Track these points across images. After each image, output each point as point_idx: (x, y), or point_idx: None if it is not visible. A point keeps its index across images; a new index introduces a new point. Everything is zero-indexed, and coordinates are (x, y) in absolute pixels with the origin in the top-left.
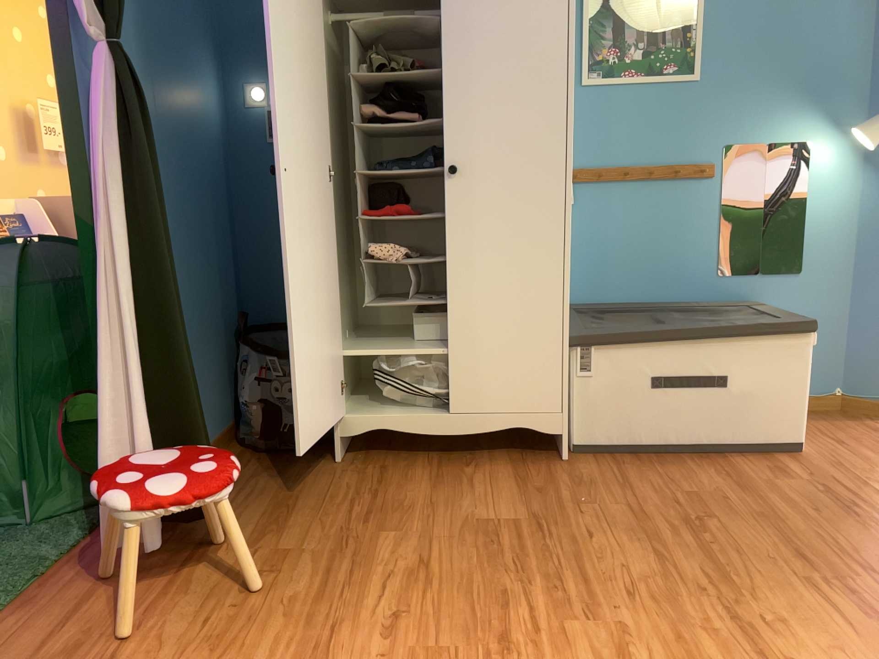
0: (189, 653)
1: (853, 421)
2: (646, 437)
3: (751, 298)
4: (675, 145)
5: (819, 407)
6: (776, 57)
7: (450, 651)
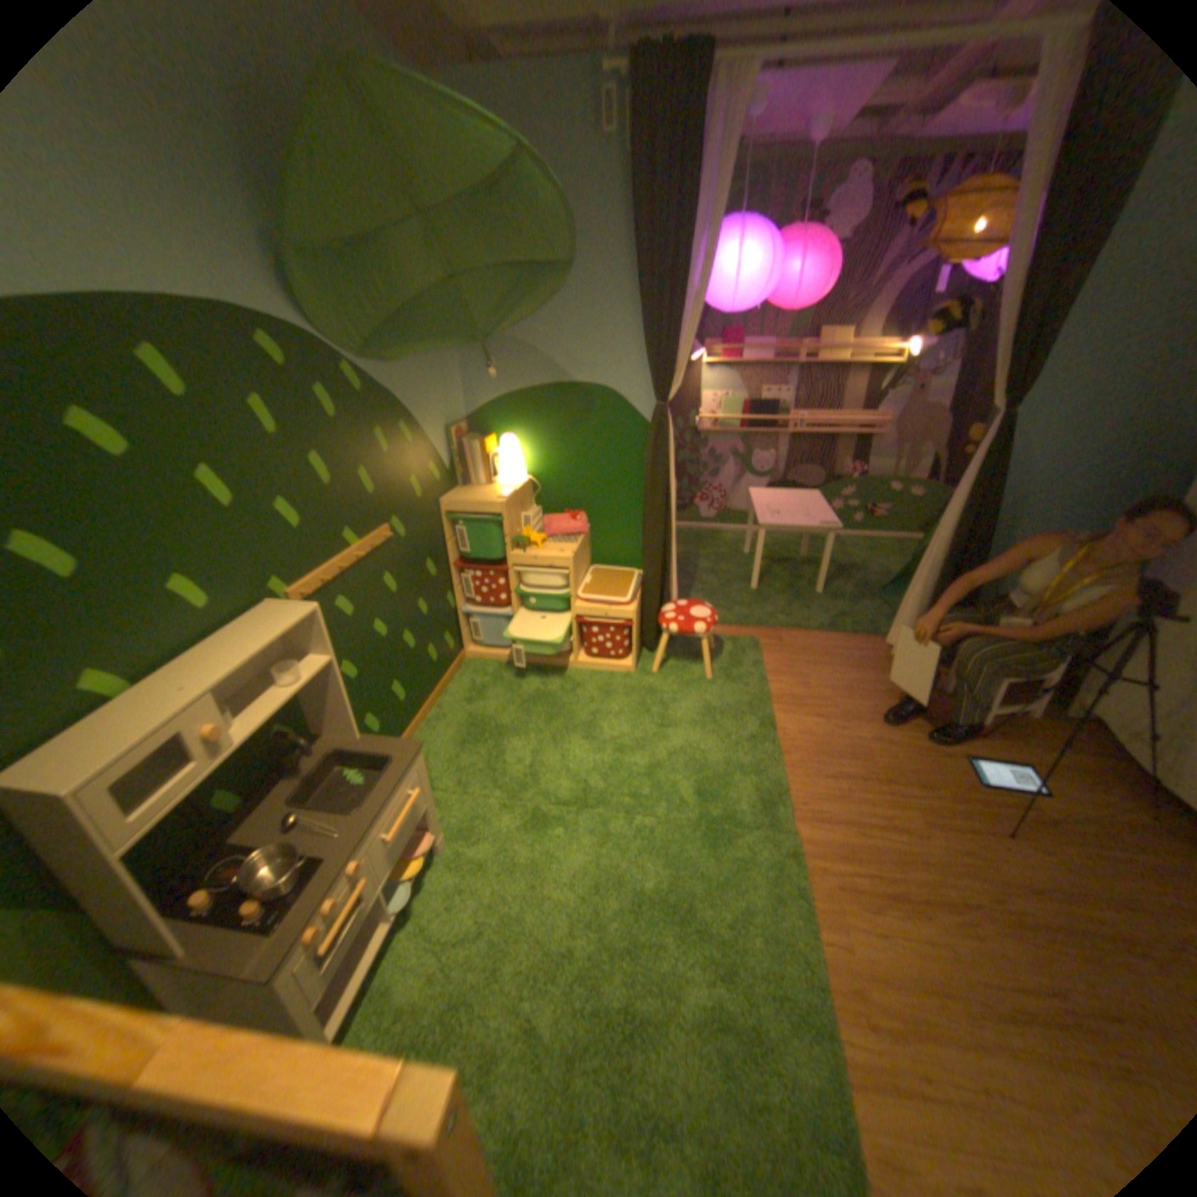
0: (838, 685)
1: None
2: None
3: None
4: None
5: None
6: None
7: (873, 764)
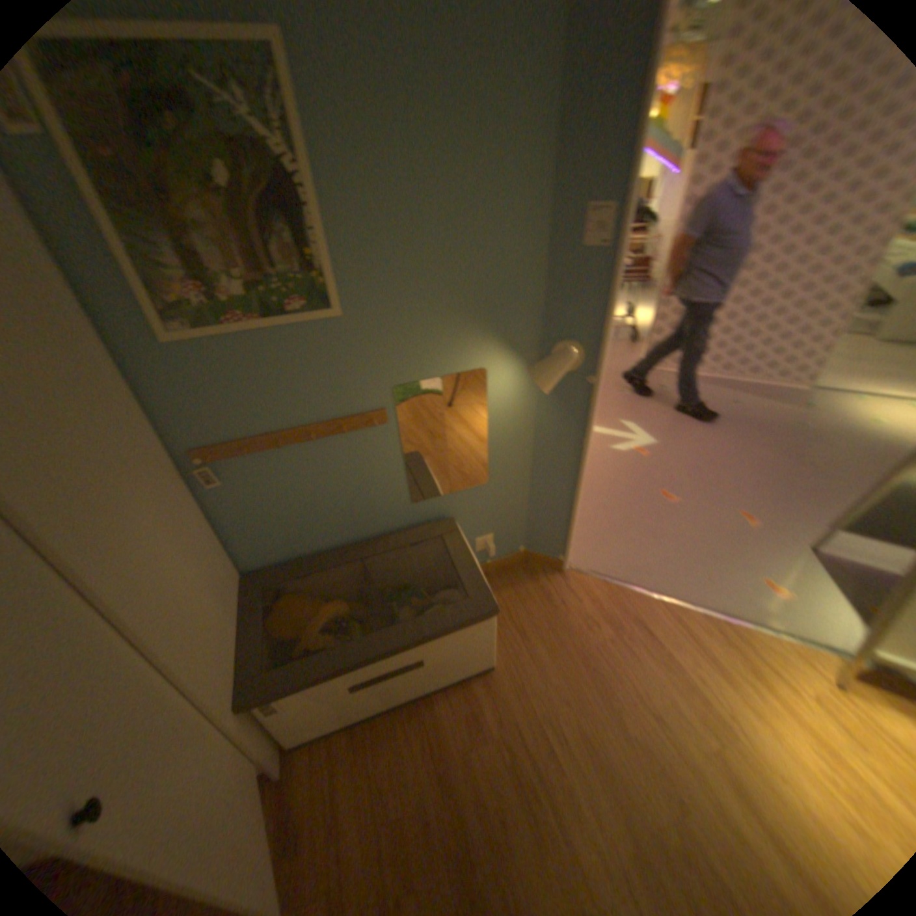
0: None
1: (529, 580)
2: (354, 719)
3: (444, 510)
4: (329, 395)
5: (505, 562)
6: (434, 272)
7: None
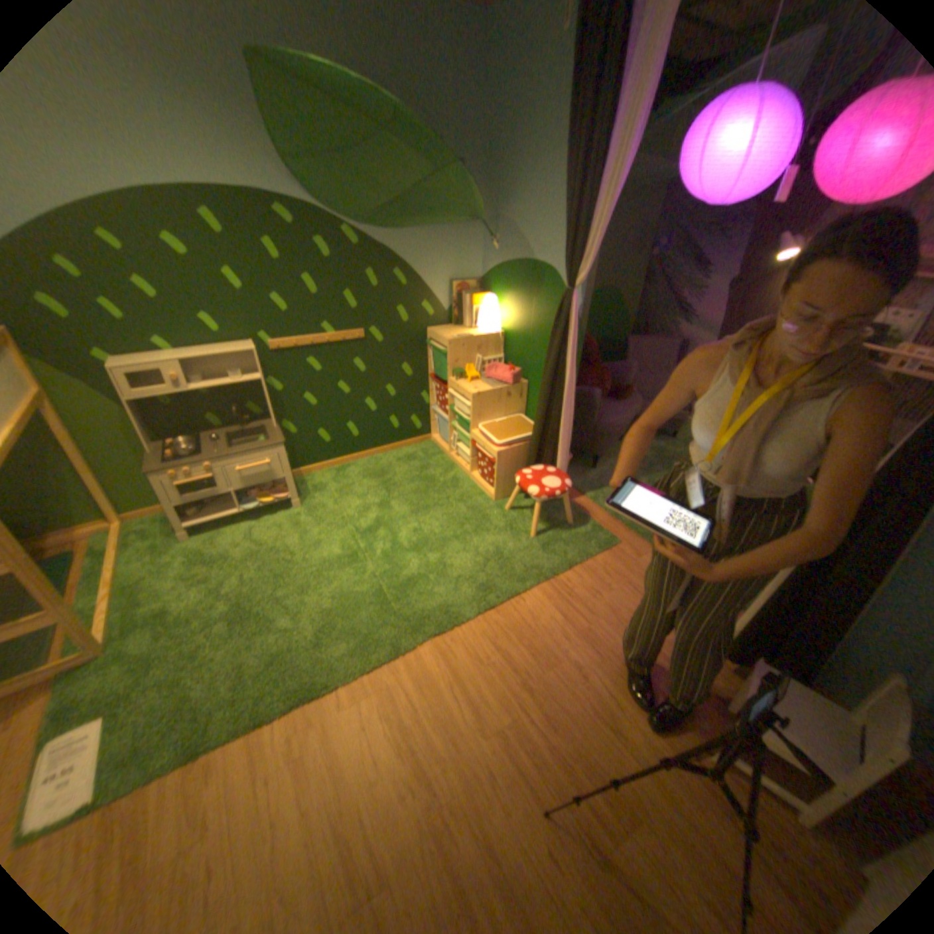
0: (626, 618)
1: None
2: None
3: None
4: None
5: None
6: None
7: (542, 676)
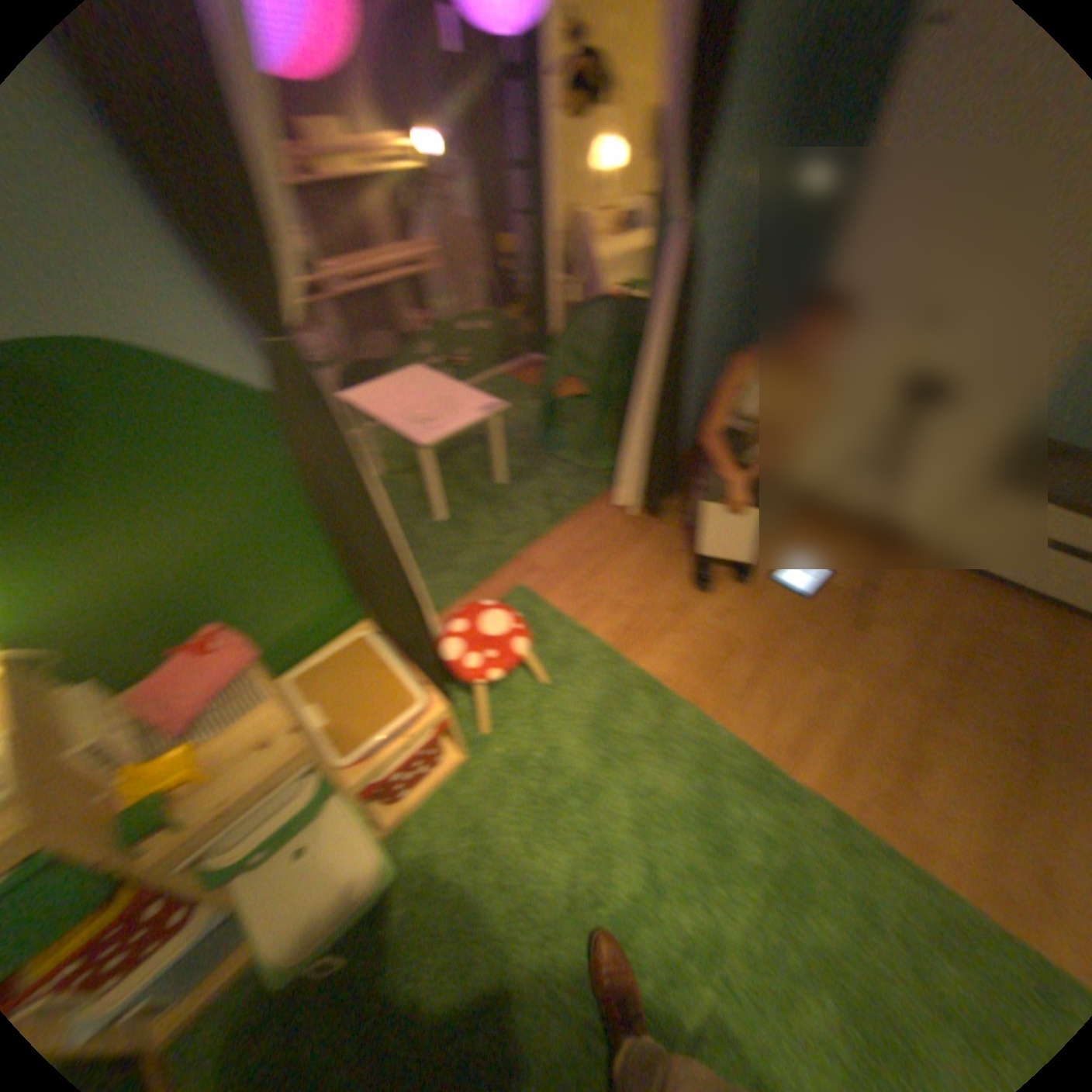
0: (635, 580)
1: None
2: (1003, 575)
3: None
4: None
5: None
6: None
7: (746, 645)
